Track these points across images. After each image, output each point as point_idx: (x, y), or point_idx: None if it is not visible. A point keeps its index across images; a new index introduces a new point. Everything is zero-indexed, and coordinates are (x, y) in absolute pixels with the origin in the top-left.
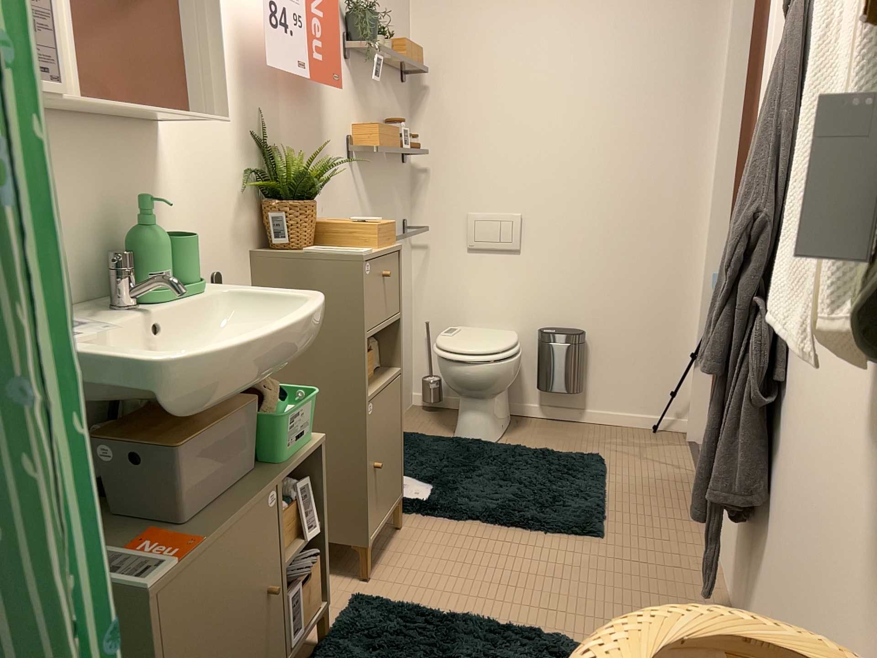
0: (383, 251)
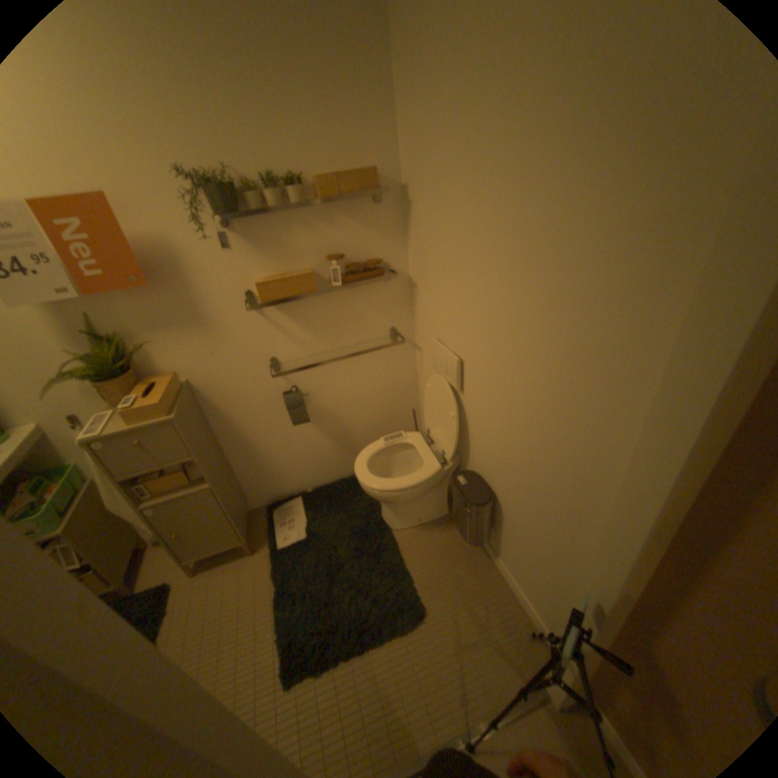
0: (124, 429)
